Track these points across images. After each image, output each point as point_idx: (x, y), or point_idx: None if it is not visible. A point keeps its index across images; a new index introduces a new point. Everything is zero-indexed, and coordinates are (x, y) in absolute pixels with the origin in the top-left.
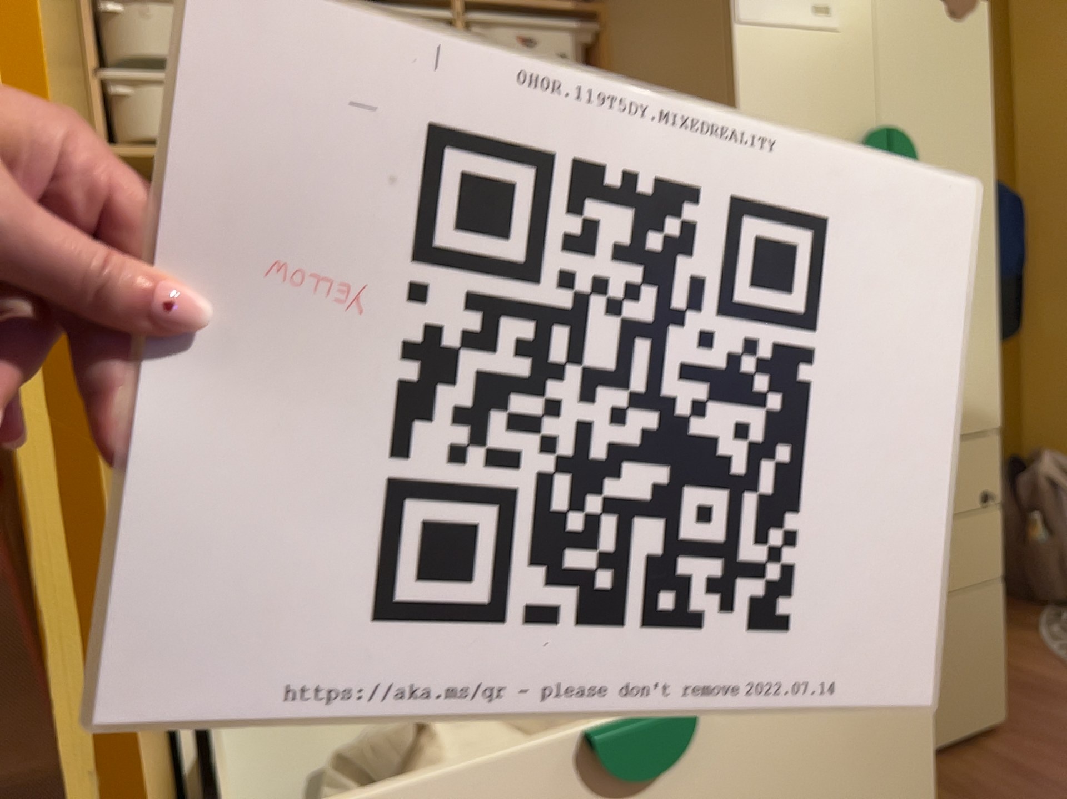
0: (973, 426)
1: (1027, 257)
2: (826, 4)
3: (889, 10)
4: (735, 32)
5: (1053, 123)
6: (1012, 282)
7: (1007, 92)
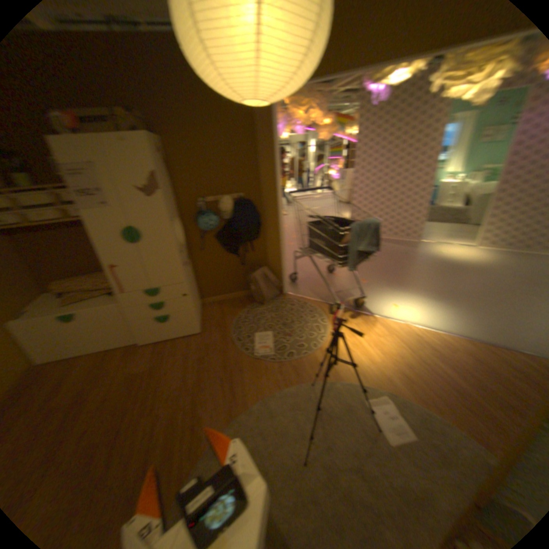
0: (173, 283)
1: (258, 221)
2: (100, 203)
3: (121, 201)
4: (76, 213)
5: (266, 184)
6: (251, 228)
7: (254, 174)
